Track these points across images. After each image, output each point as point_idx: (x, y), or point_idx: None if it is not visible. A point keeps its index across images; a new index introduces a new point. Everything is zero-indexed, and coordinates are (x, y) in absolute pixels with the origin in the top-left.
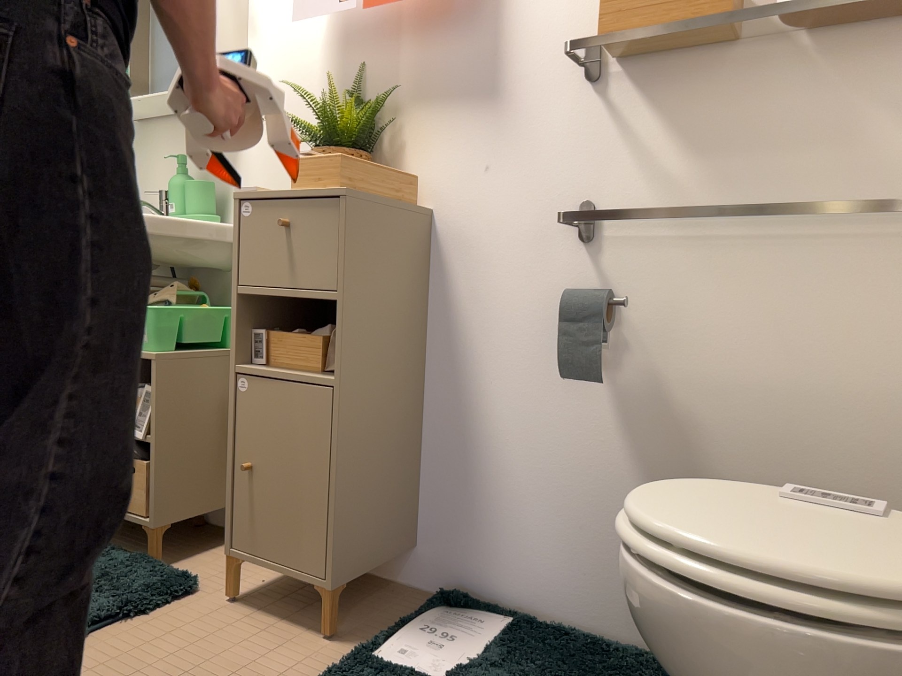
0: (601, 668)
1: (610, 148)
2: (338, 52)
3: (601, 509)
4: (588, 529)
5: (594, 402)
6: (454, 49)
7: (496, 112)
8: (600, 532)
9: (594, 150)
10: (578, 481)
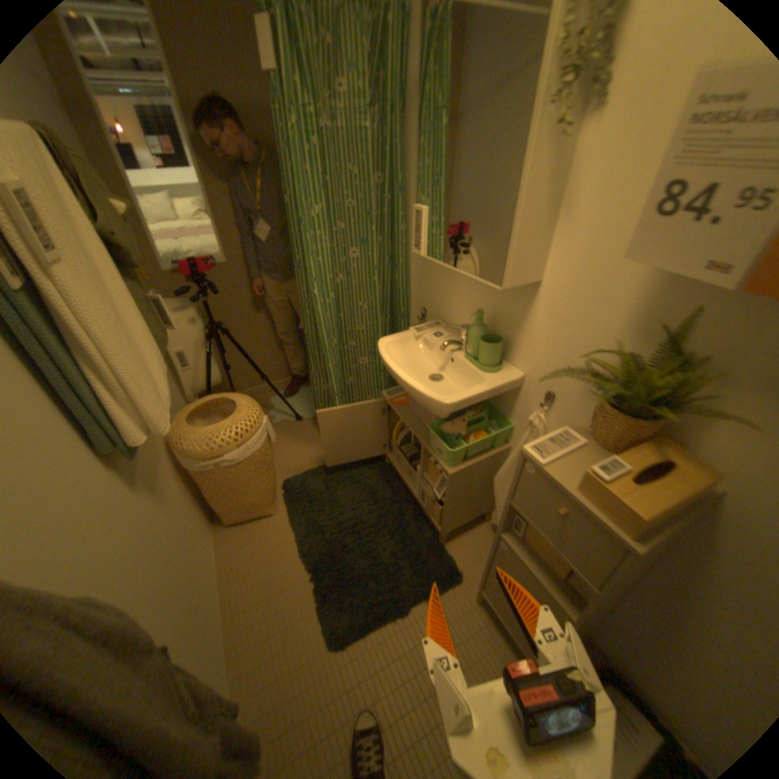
0: None
1: None
2: (671, 276)
3: None
4: None
5: None
6: None
7: None
8: None
9: None
10: None
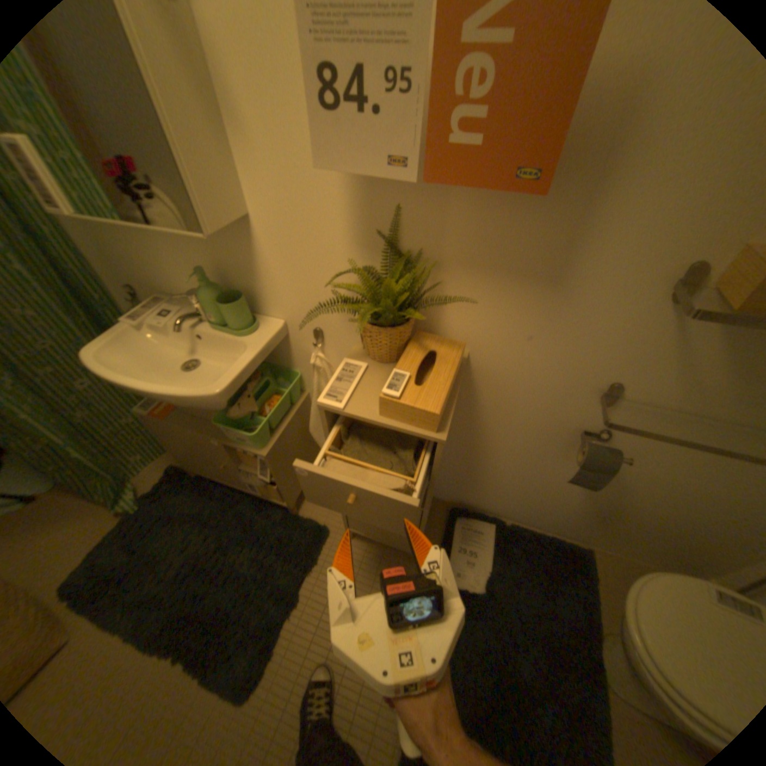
0: (550, 565)
1: (662, 353)
2: (363, 180)
3: (556, 500)
4: (544, 503)
5: (572, 471)
6: (523, 219)
7: (556, 296)
8: (551, 505)
9: (647, 351)
10: (545, 490)
